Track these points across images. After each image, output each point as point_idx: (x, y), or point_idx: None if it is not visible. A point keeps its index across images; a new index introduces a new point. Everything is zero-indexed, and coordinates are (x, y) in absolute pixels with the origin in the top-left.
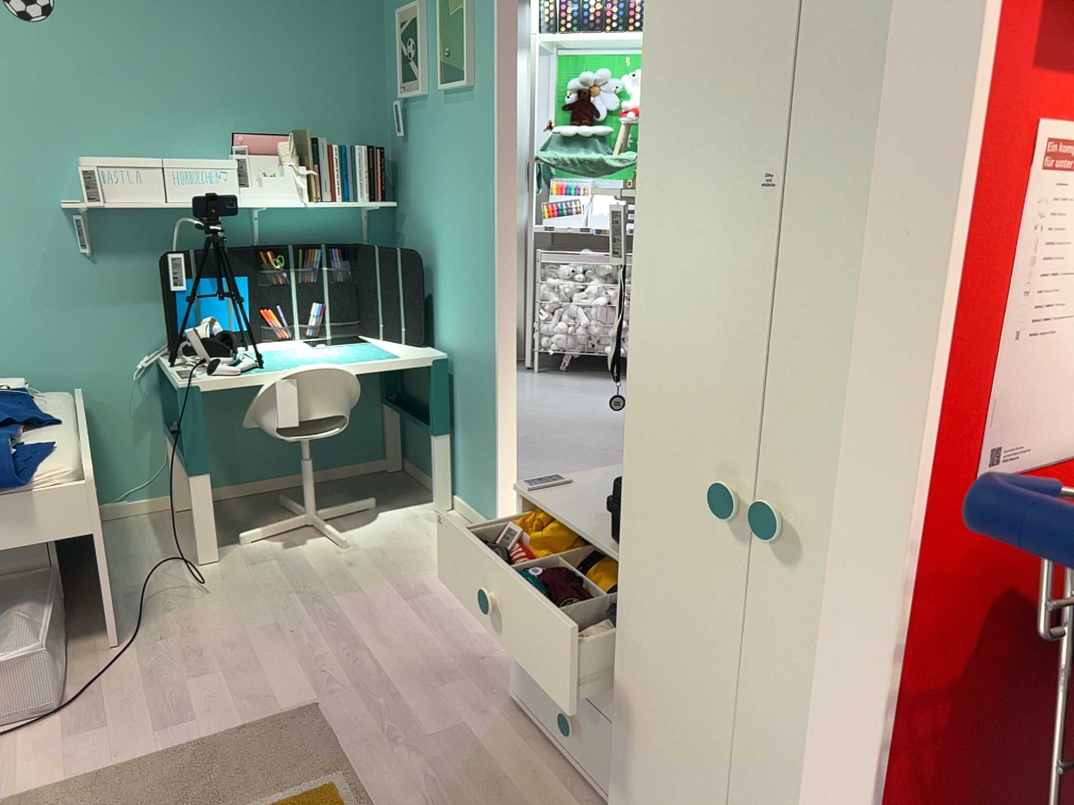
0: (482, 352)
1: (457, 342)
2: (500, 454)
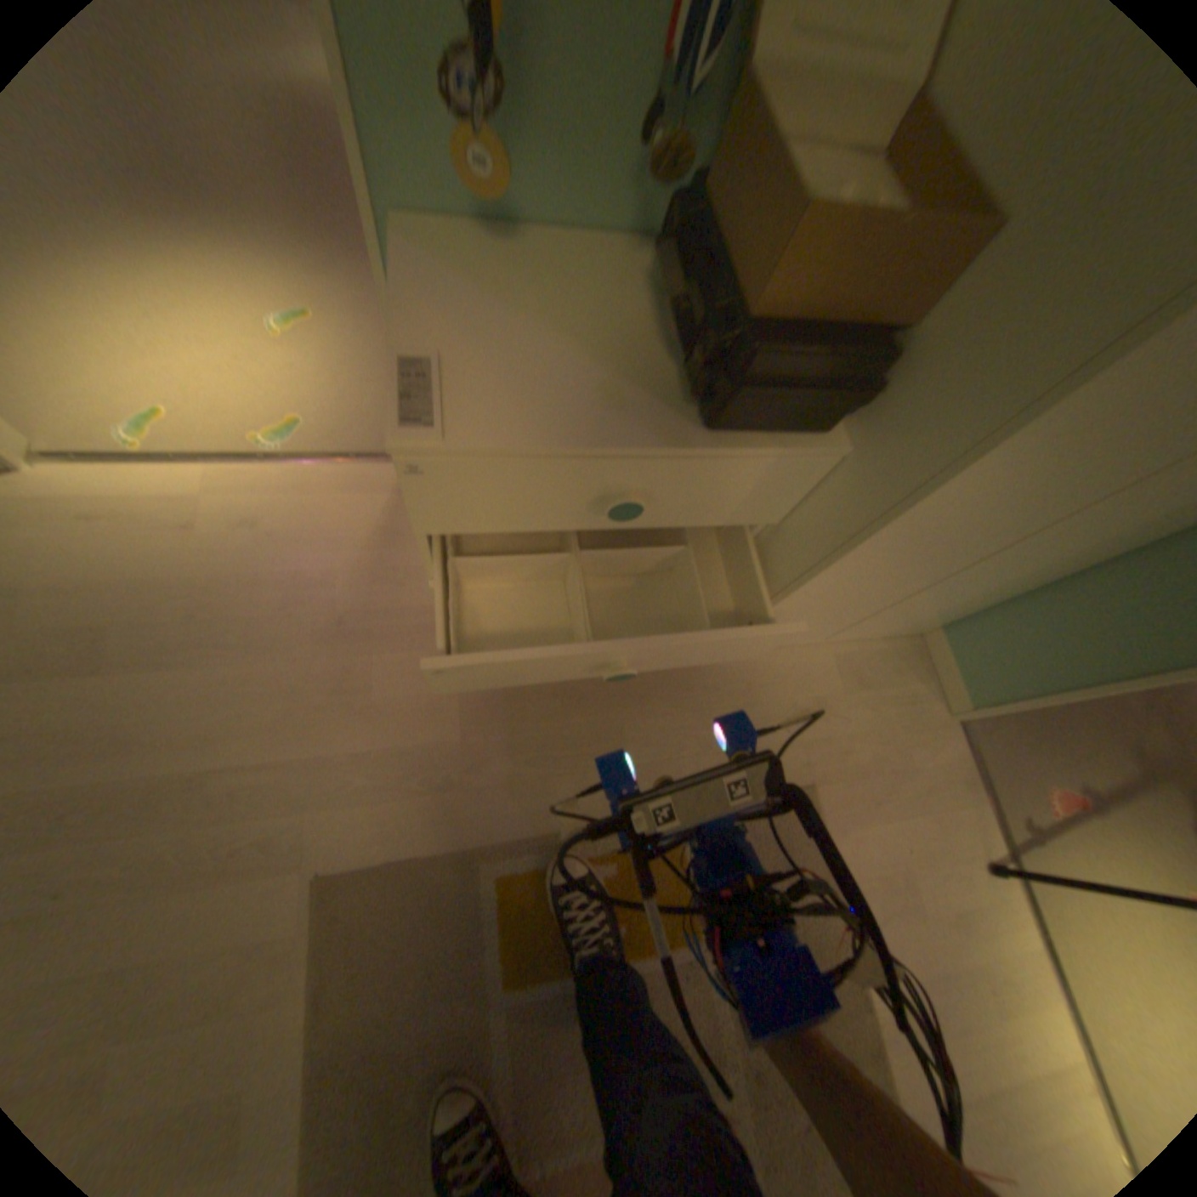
0: None
1: None
2: None
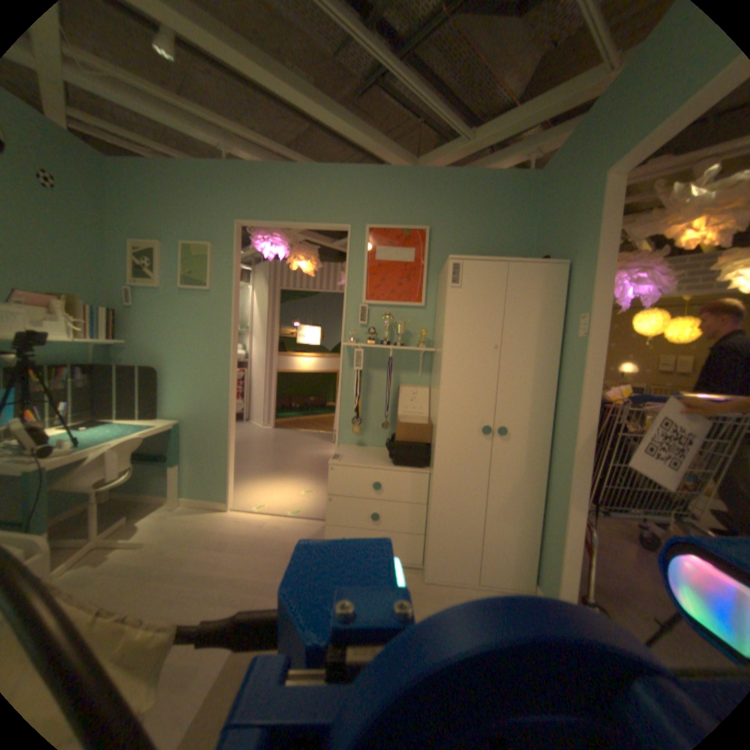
0: (213, 417)
1: (185, 415)
2: (230, 465)
